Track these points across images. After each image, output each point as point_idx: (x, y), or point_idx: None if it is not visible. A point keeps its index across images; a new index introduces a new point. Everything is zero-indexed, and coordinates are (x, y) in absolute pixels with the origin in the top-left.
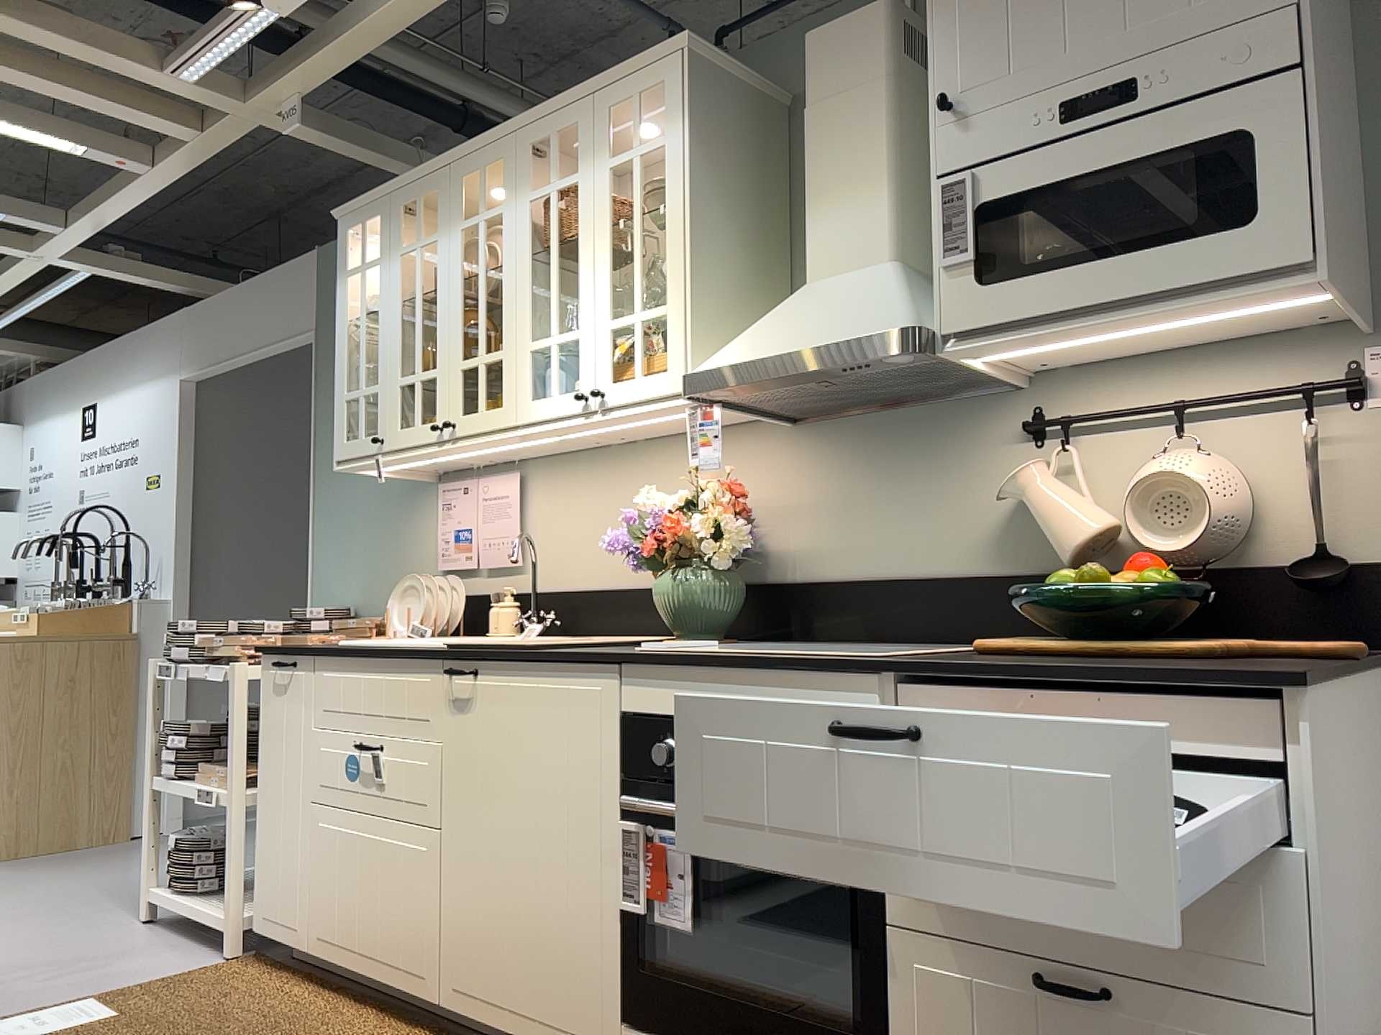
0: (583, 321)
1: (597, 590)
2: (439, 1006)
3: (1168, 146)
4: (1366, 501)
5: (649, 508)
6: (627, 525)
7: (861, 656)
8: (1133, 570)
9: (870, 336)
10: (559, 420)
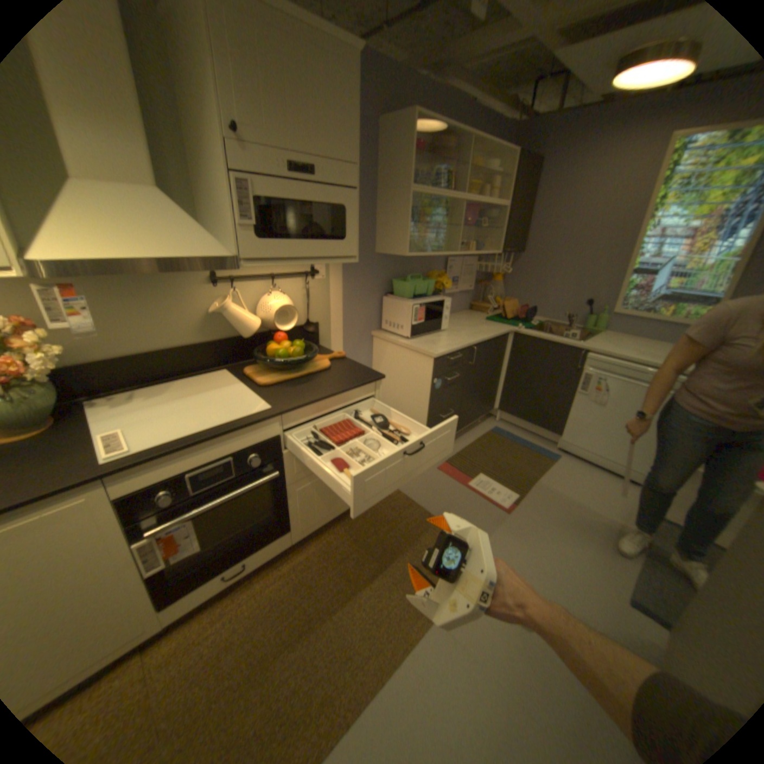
0: None
1: None
2: None
3: (325, 201)
4: (315, 306)
5: None
6: None
7: (257, 410)
8: (282, 340)
9: (213, 258)
10: None
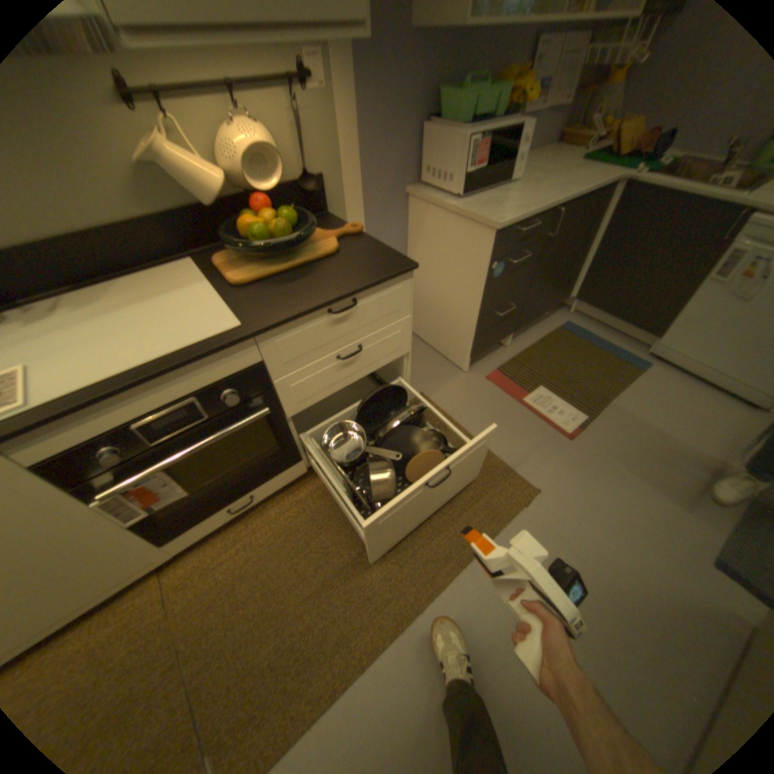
0: None
1: None
2: None
3: None
4: (314, 145)
5: None
6: None
7: (220, 328)
8: (261, 208)
9: None
10: None
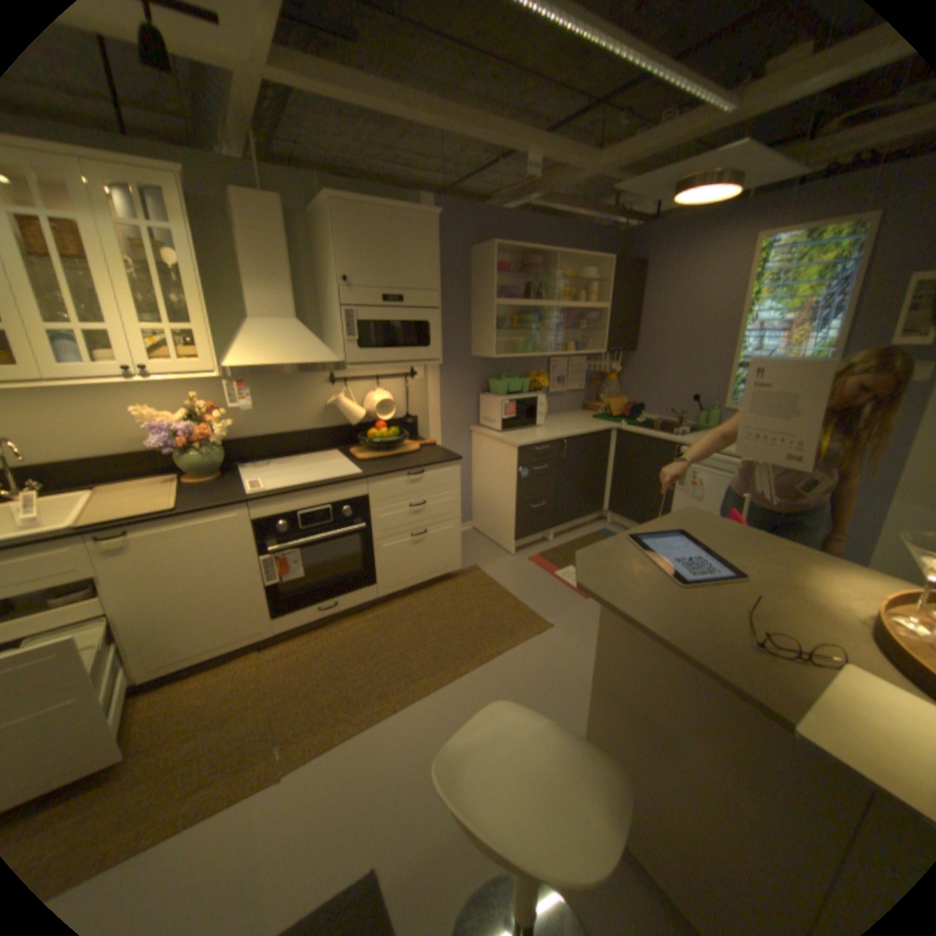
0: (112, 320)
1: (71, 460)
2: (136, 684)
3: (412, 319)
4: (415, 402)
5: (145, 417)
6: (147, 430)
7: (352, 473)
8: (382, 427)
9: (327, 363)
10: (95, 378)
